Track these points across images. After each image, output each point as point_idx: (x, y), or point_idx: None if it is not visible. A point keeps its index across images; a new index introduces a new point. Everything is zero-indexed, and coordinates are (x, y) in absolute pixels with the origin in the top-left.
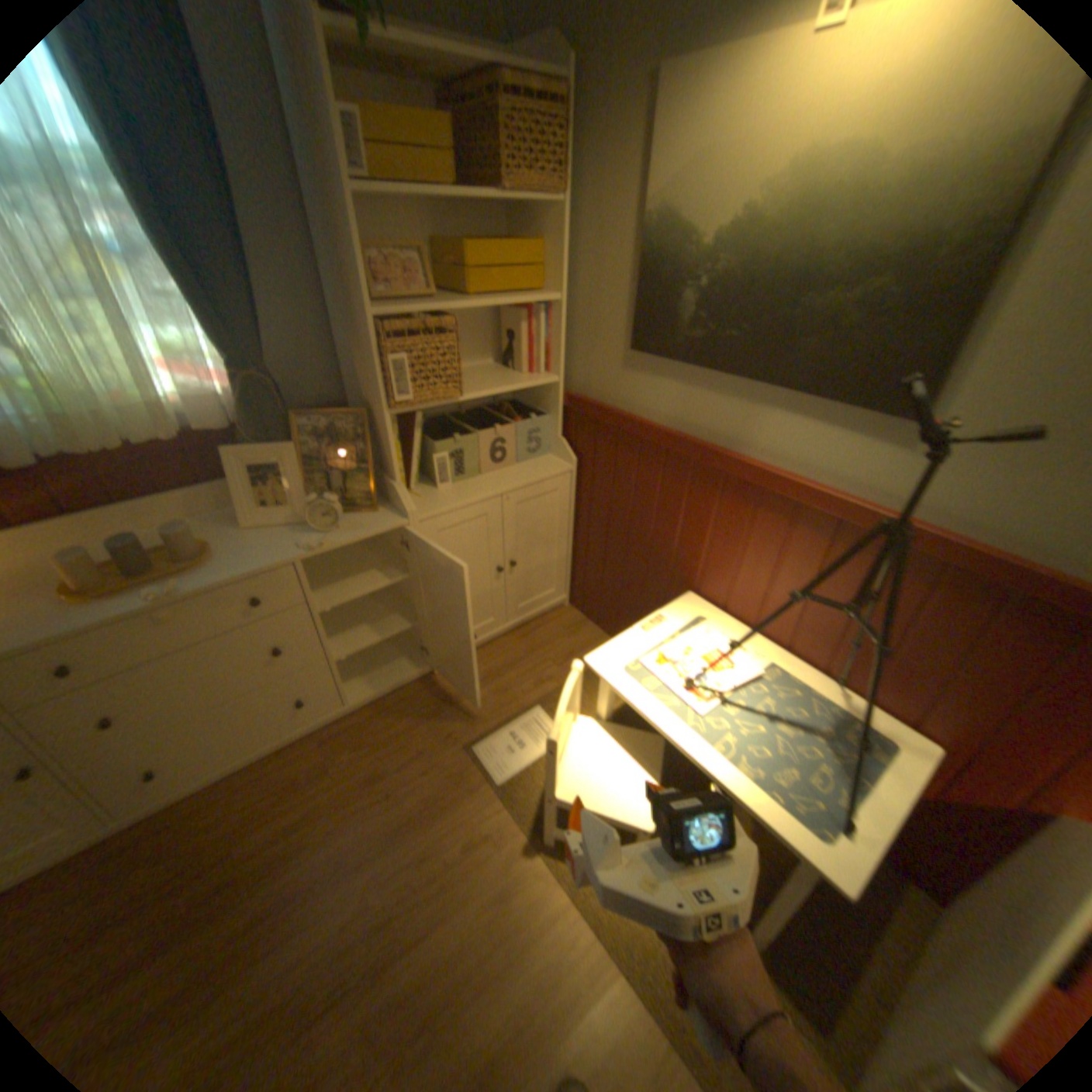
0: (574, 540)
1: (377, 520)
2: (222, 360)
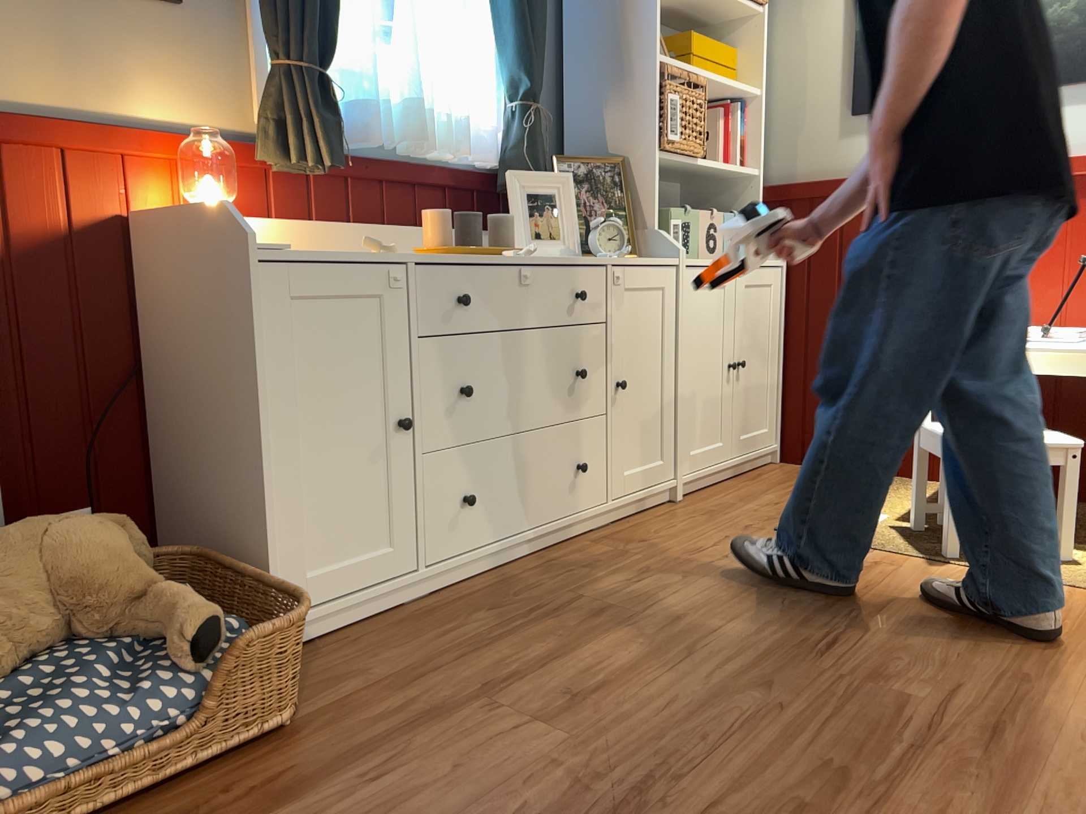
0: (786, 359)
1: (648, 259)
2: (510, 98)
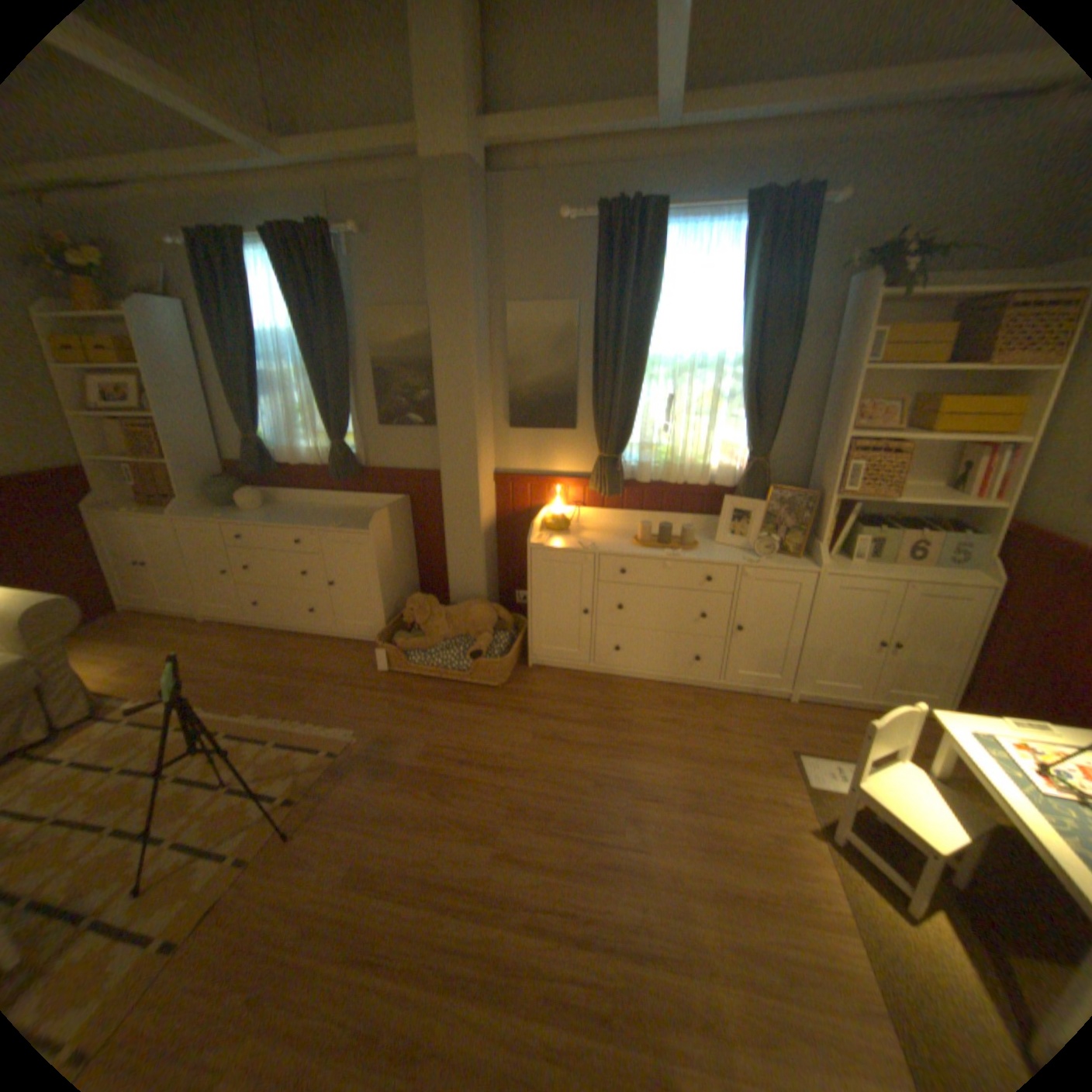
0: (981, 659)
1: (798, 564)
2: (747, 452)
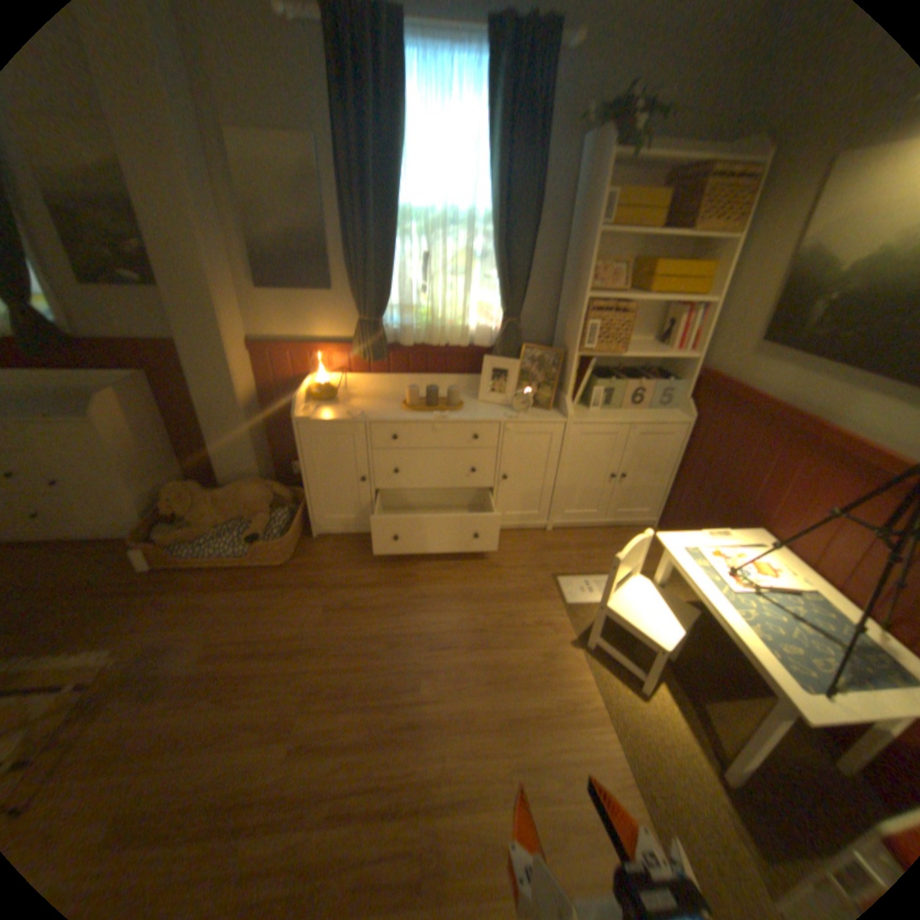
0: (677, 478)
1: (548, 417)
2: (501, 314)
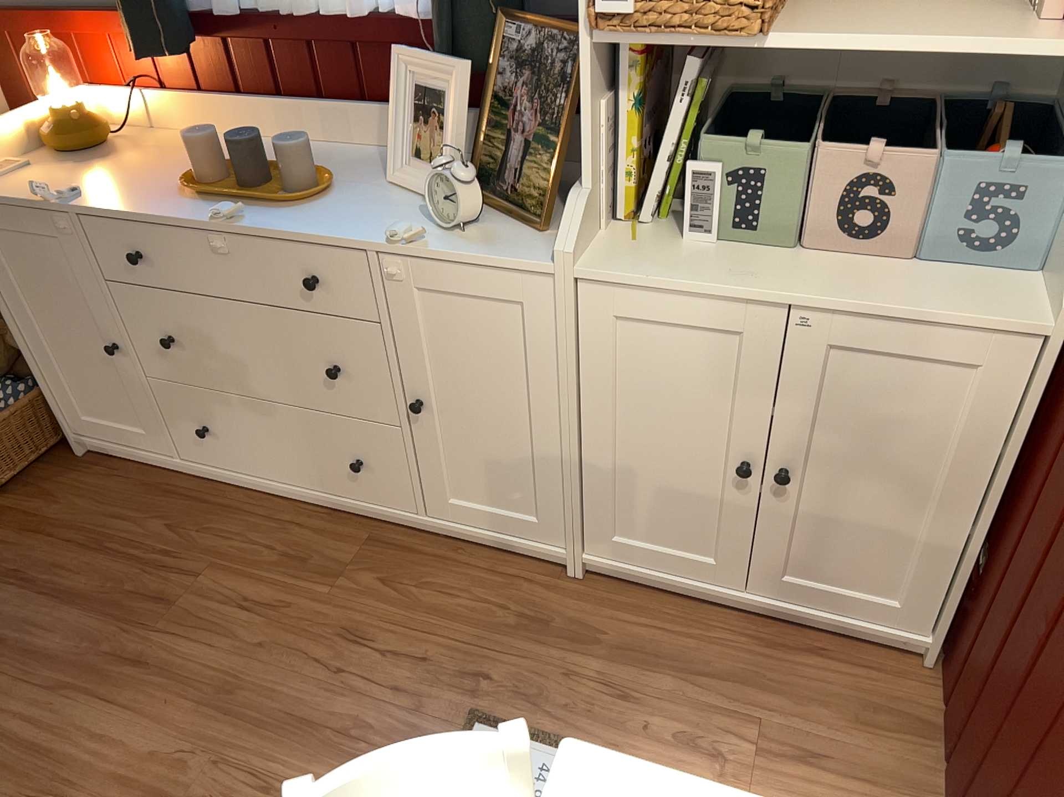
0: (993, 524)
1: (523, 247)
2: None
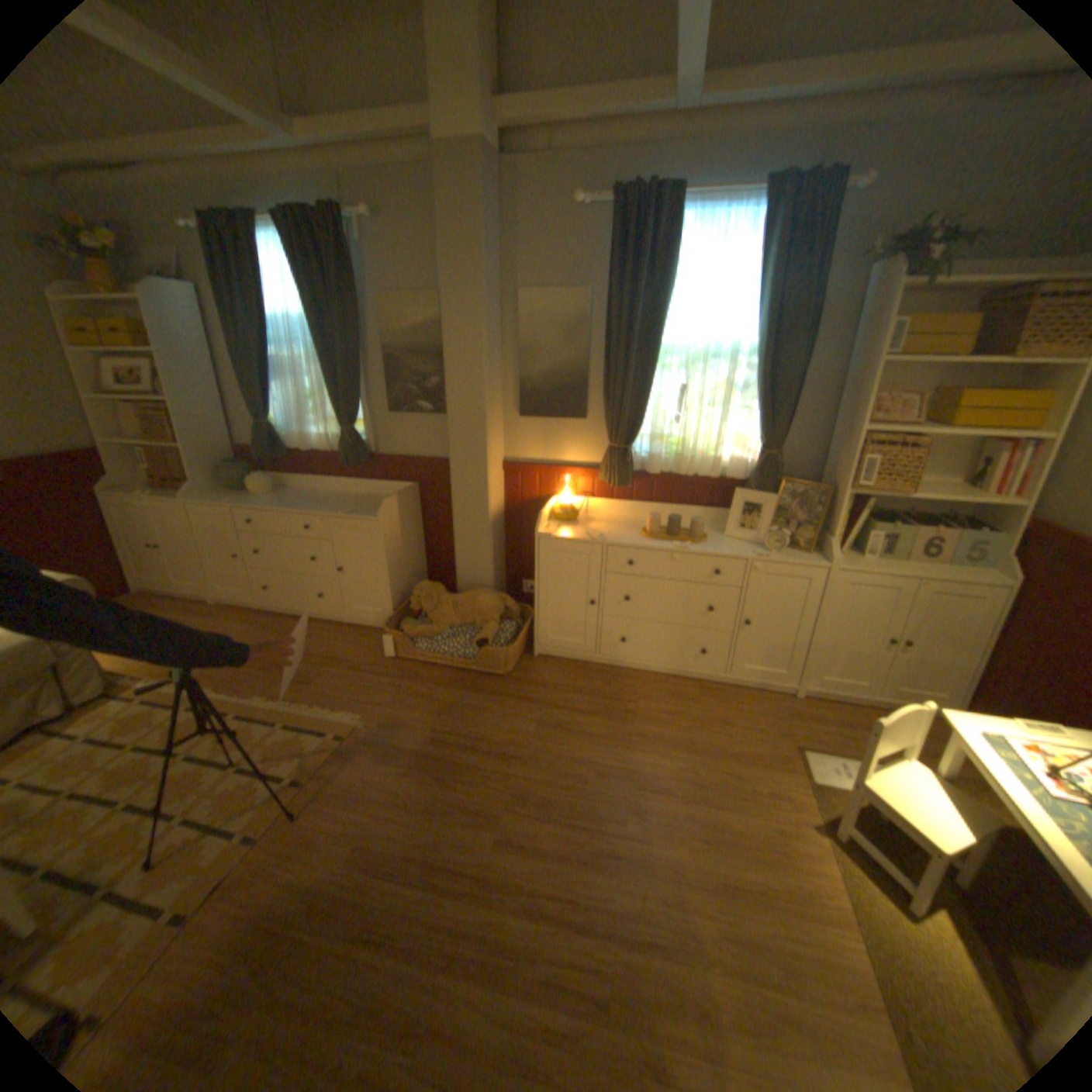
0: (993, 659)
1: (808, 559)
2: (760, 444)
